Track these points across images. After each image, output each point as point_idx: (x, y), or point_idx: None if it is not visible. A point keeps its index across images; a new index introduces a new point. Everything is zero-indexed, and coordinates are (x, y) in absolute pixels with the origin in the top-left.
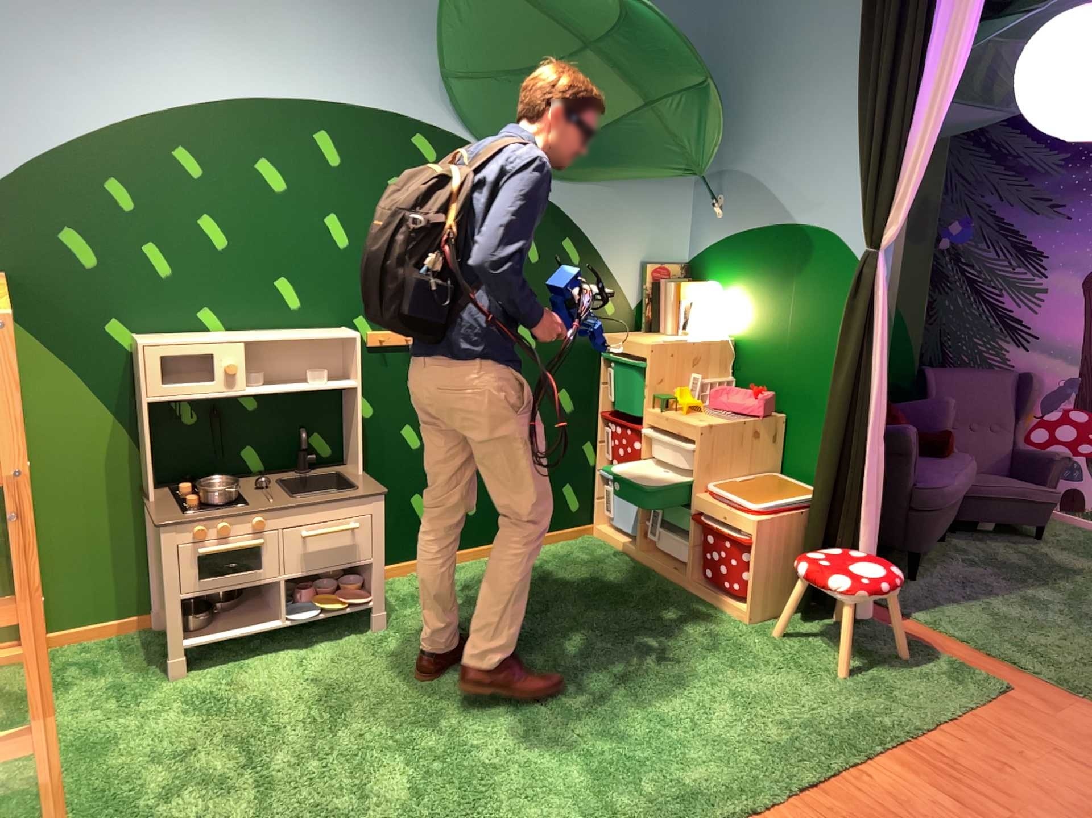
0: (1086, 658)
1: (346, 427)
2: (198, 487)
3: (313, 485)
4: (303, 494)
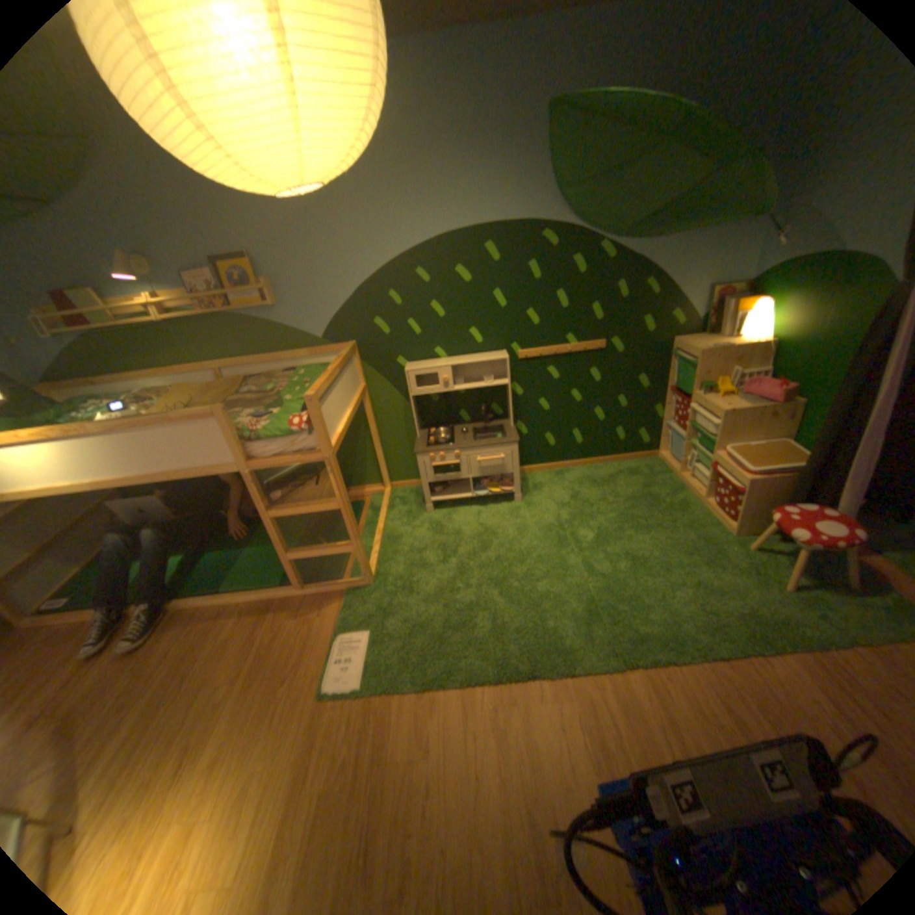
0: None
1: (506, 401)
2: (434, 433)
3: (487, 432)
4: (482, 436)
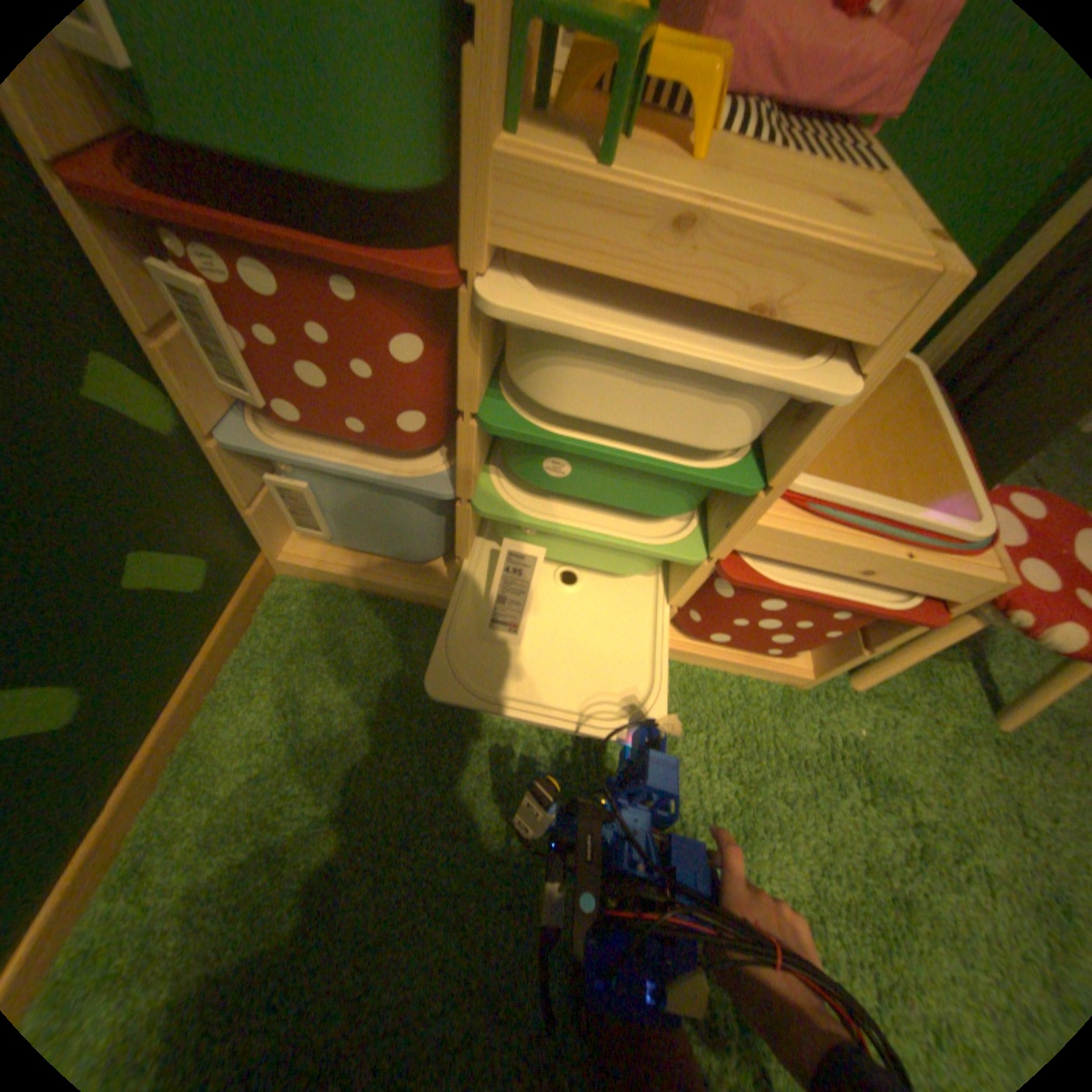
0: None
1: None
2: None
3: None
4: None
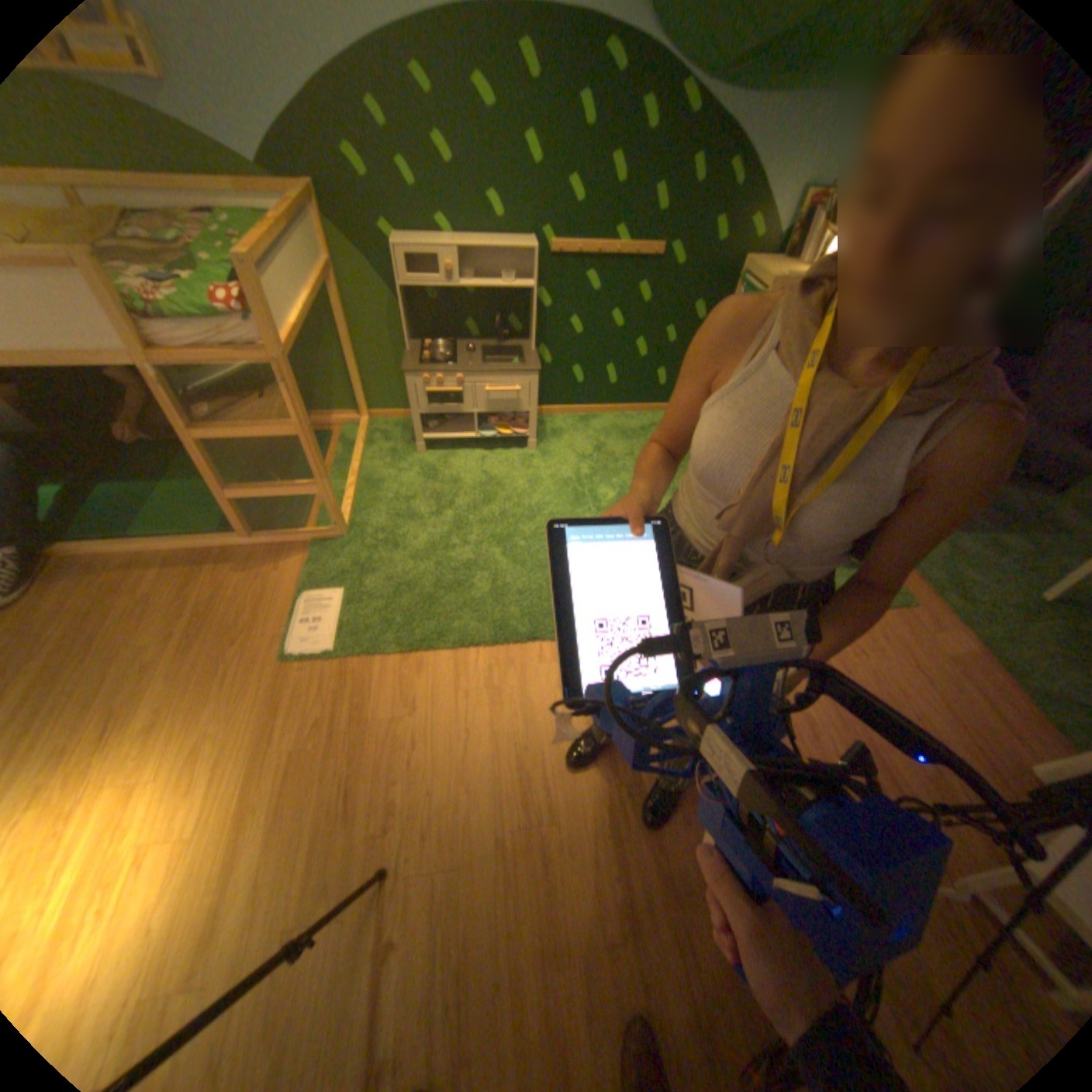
0: (1008, 614)
1: (529, 315)
2: (429, 347)
3: (501, 354)
4: (494, 360)
